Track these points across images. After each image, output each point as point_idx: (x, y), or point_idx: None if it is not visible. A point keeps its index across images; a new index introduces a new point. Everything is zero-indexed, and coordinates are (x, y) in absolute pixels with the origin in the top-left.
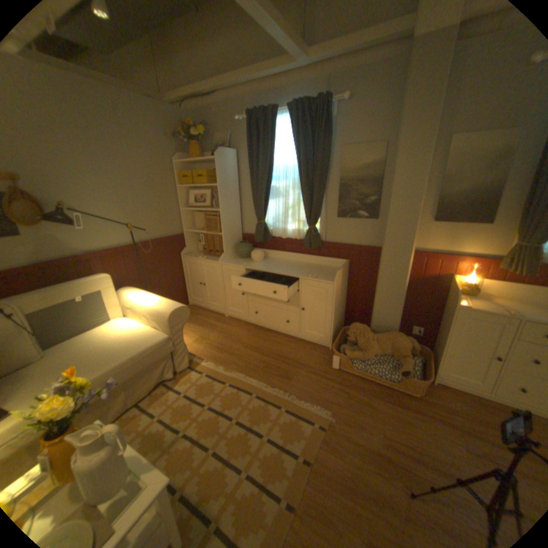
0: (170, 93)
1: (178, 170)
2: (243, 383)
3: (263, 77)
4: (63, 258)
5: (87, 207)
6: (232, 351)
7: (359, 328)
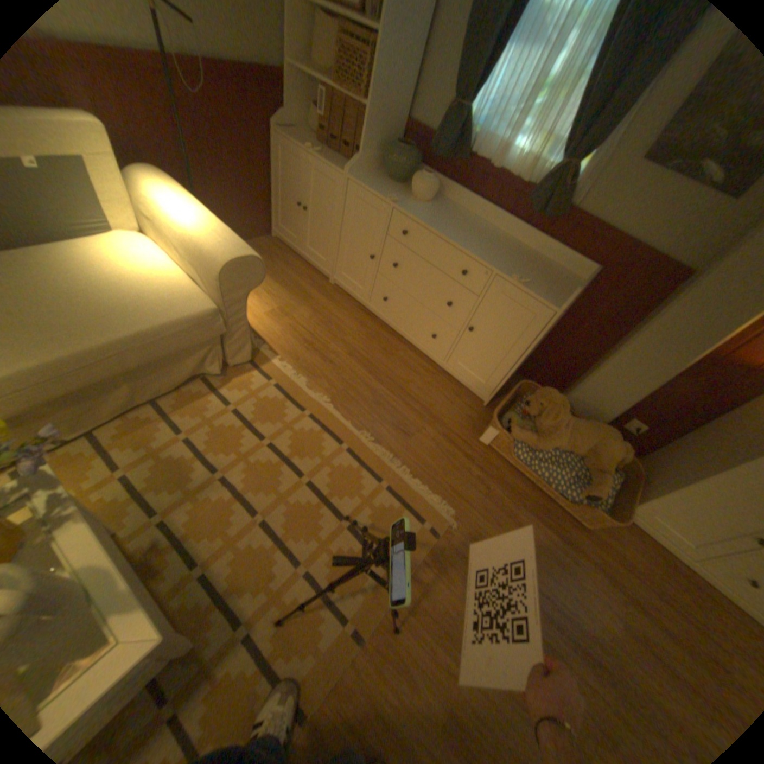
0: None
1: None
2: (334, 419)
3: None
4: None
5: None
6: (327, 355)
7: (555, 402)
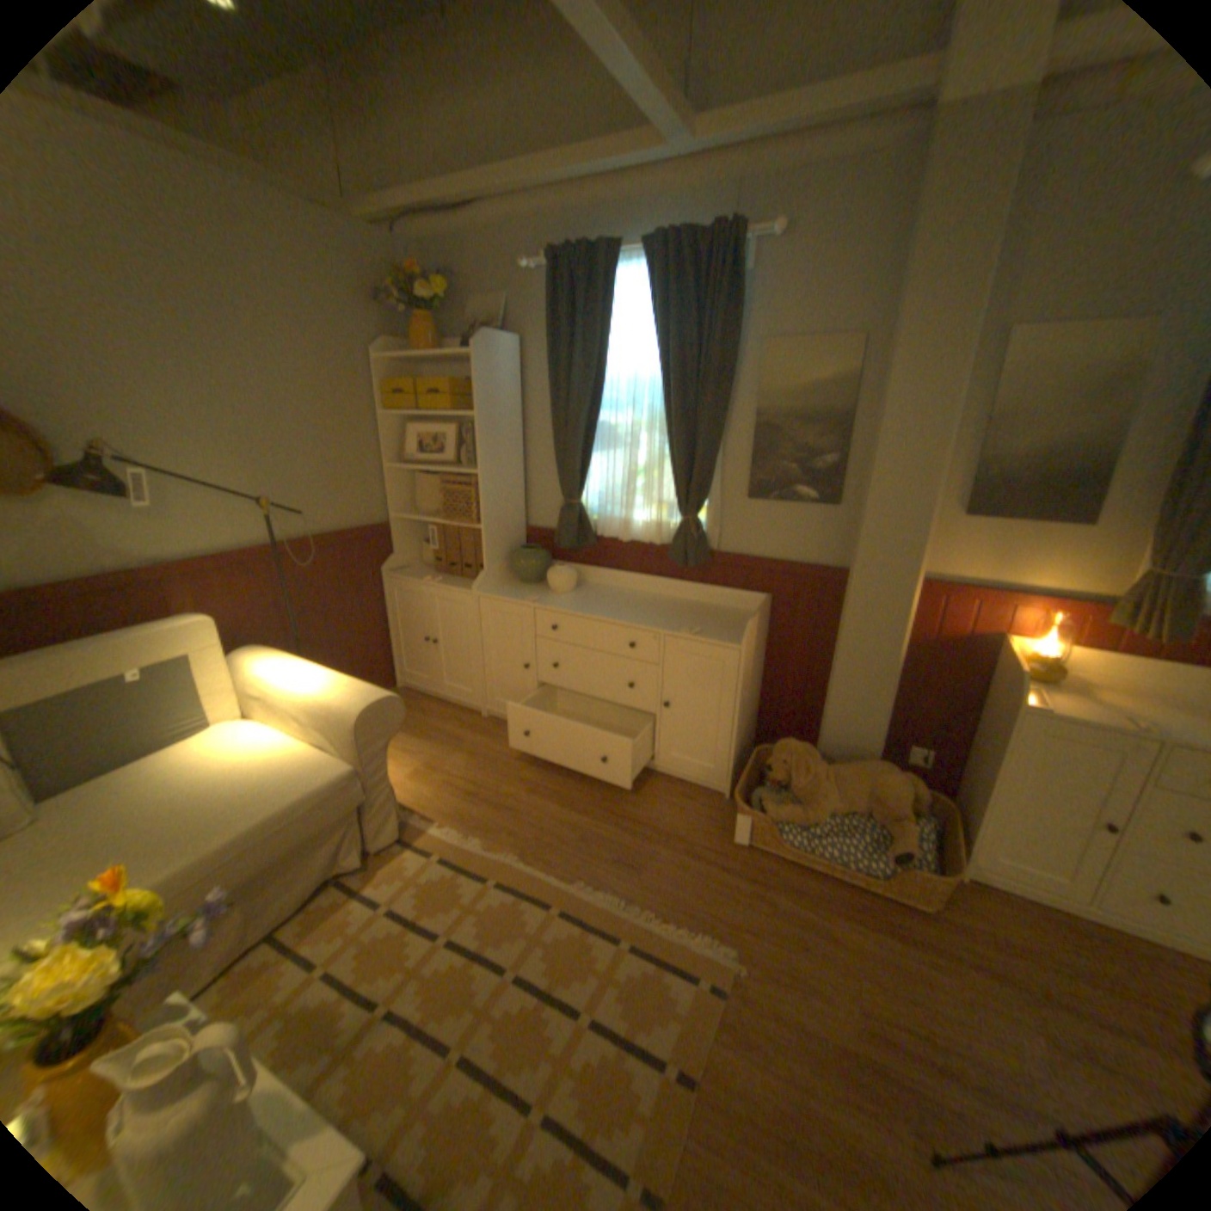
0: (370, 200)
1: (383, 375)
2: (529, 879)
3: (589, 175)
4: (98, 575)
5: (163, 453)
6: (500, 801)
7: (796, 752)
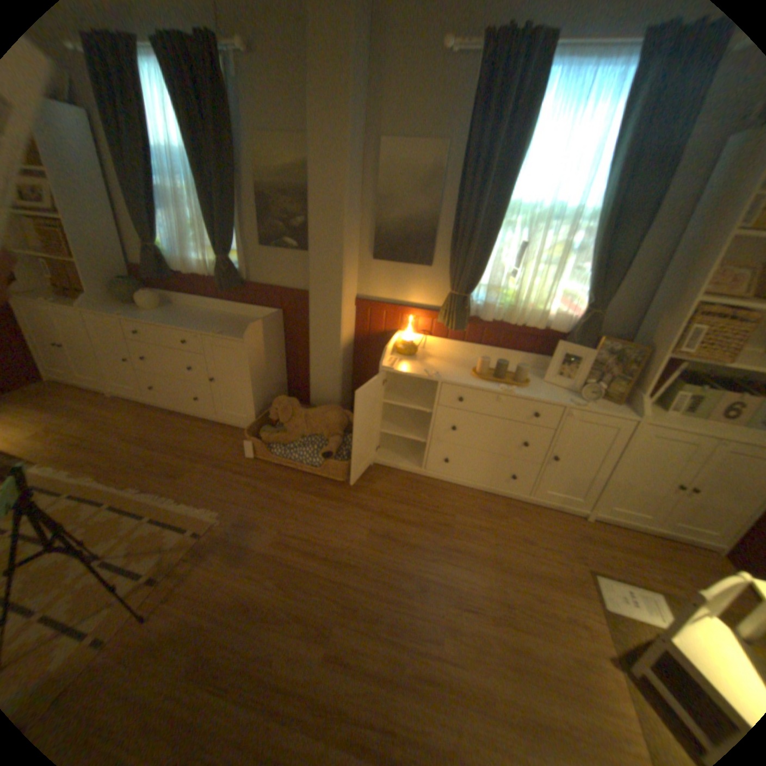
0: None
1: None
2: (95, 491)
3: None
4: None
5: None
6: (96, 449)
7: (283, 403)
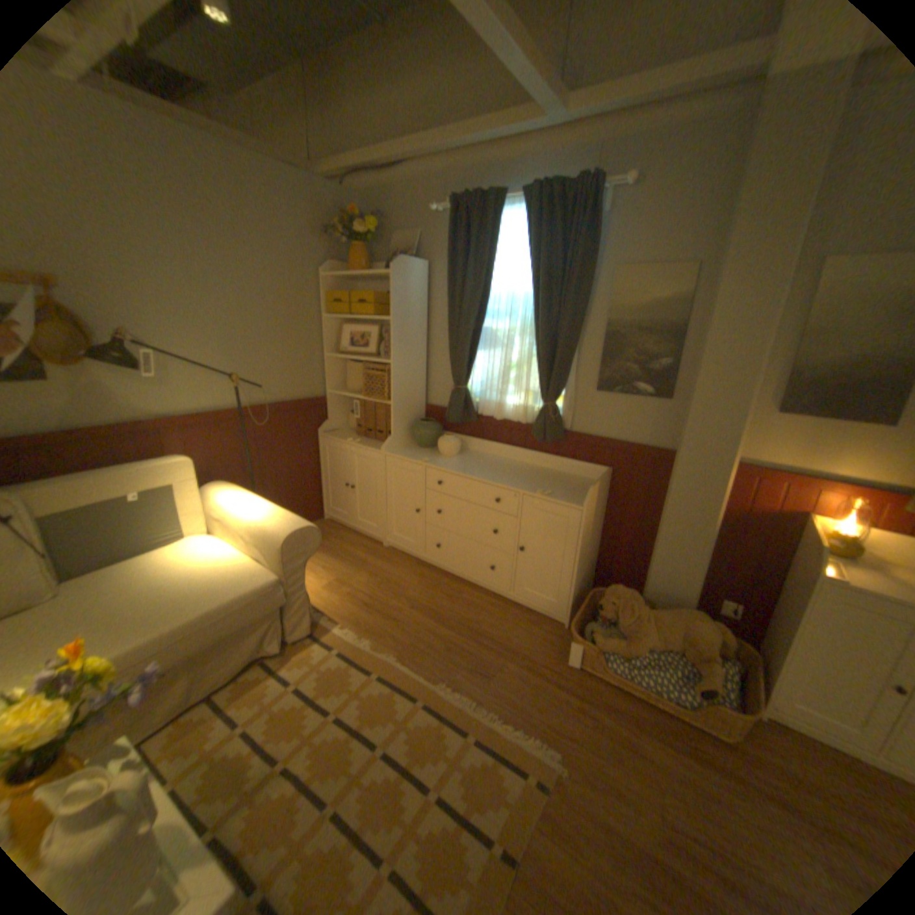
0: (327, 162)
1: (328, 289)
2: (403, 677)
3: (486, 141)
4: (116, 425)
5: (167, 340)
6: (389, 613)
7: (624, 597)
